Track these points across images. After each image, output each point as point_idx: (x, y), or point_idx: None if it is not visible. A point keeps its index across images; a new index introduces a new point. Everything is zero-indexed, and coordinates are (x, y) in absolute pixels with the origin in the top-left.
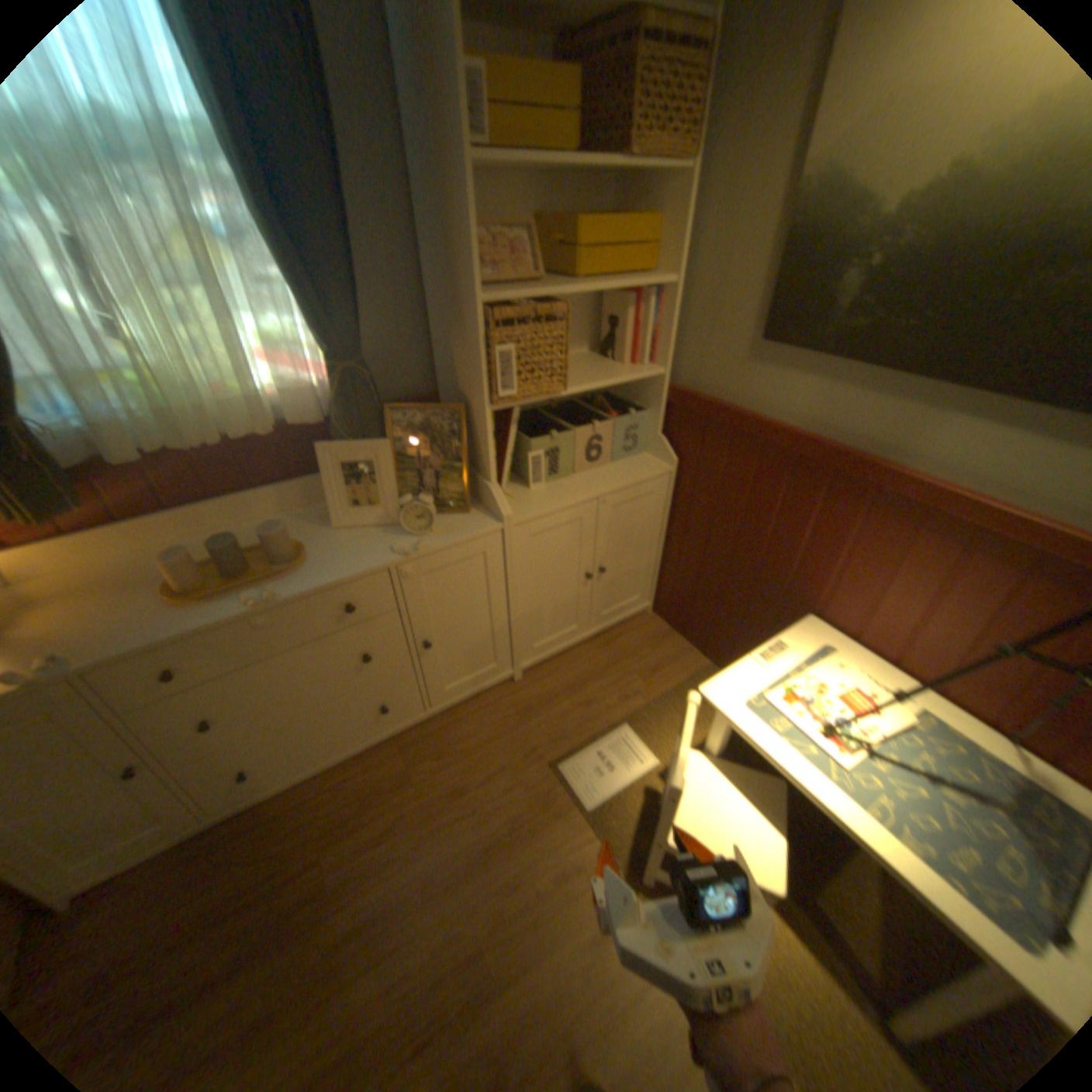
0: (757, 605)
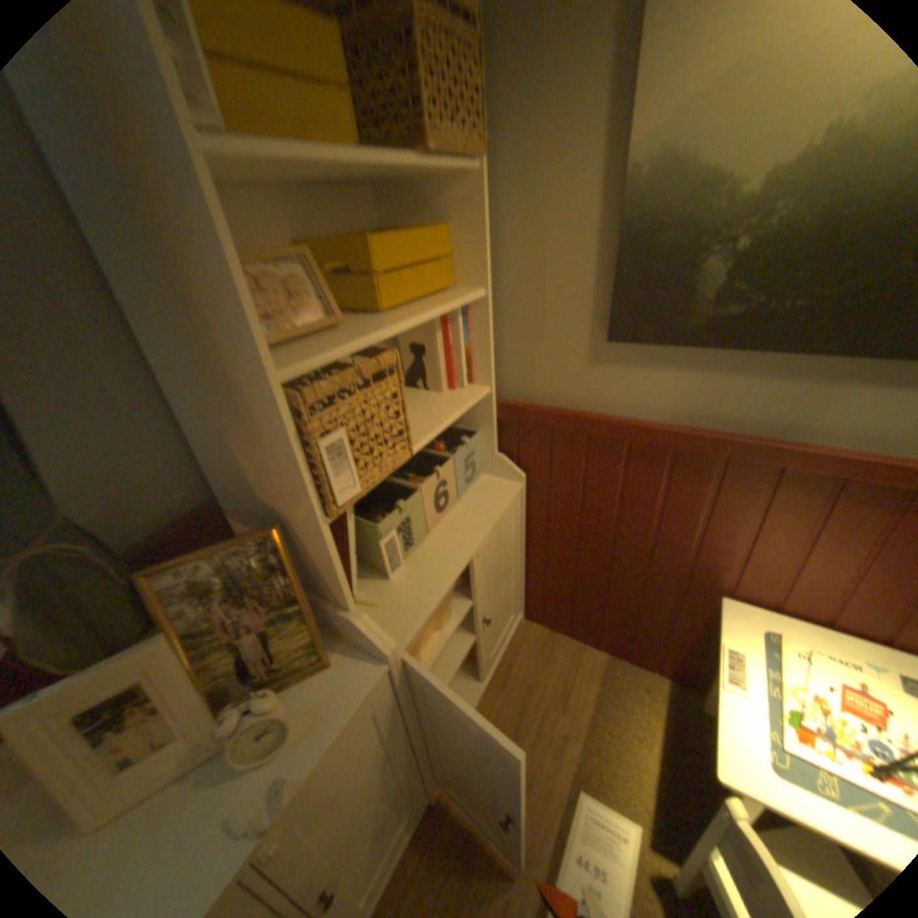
0: (652, 594)
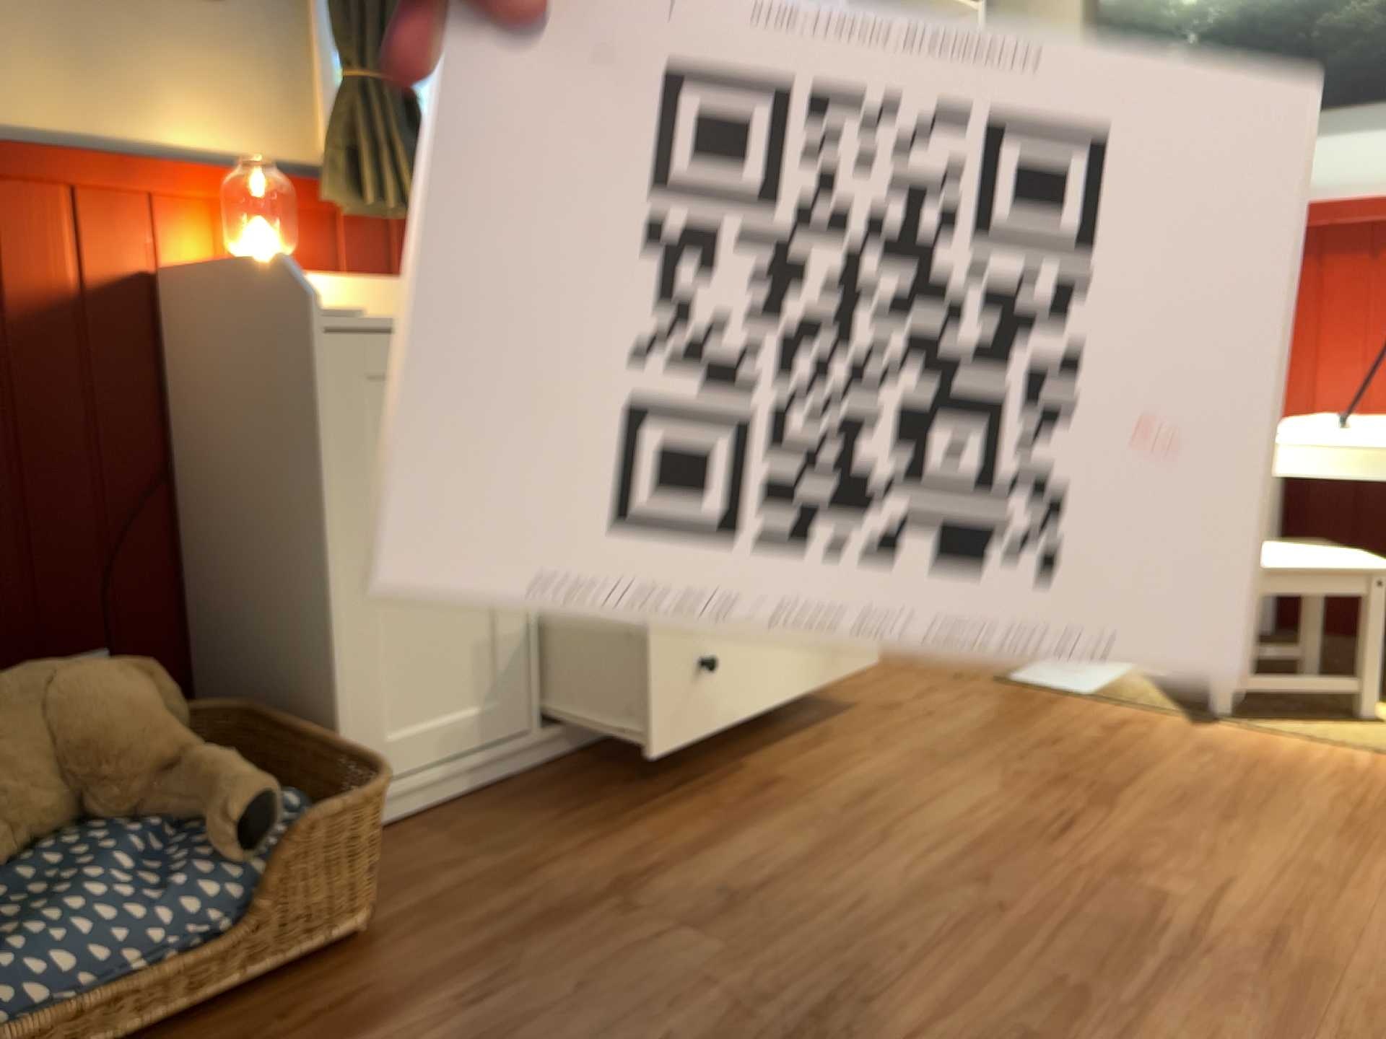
0: None
